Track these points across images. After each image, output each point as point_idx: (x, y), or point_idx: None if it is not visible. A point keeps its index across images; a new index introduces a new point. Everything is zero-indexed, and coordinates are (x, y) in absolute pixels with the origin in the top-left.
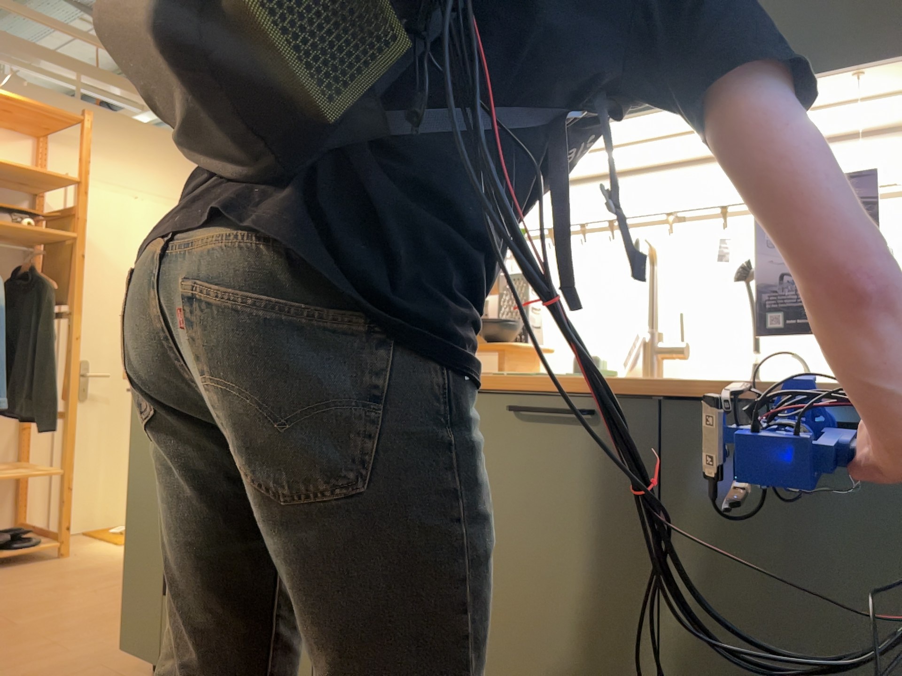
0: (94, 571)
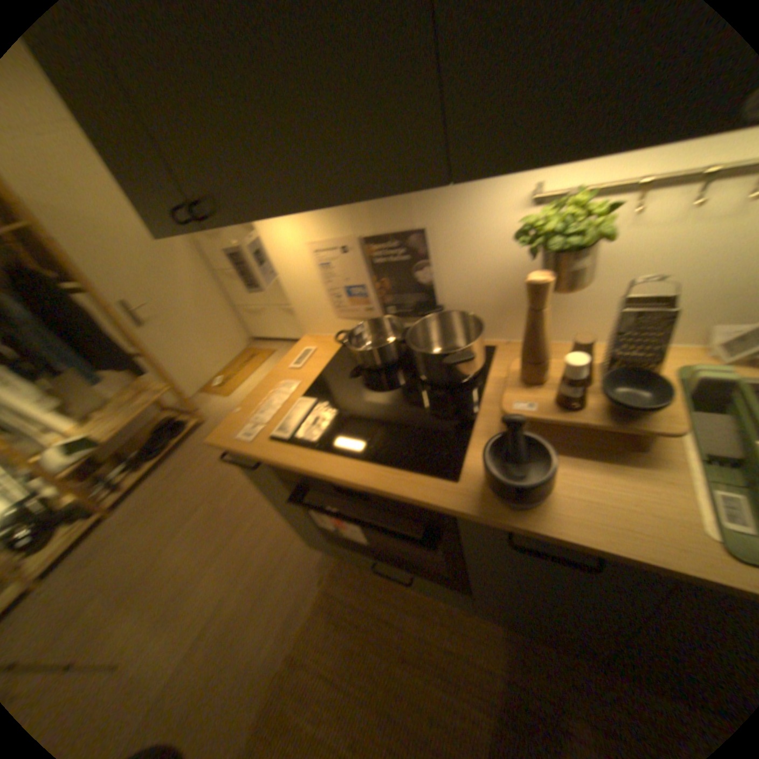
0: None
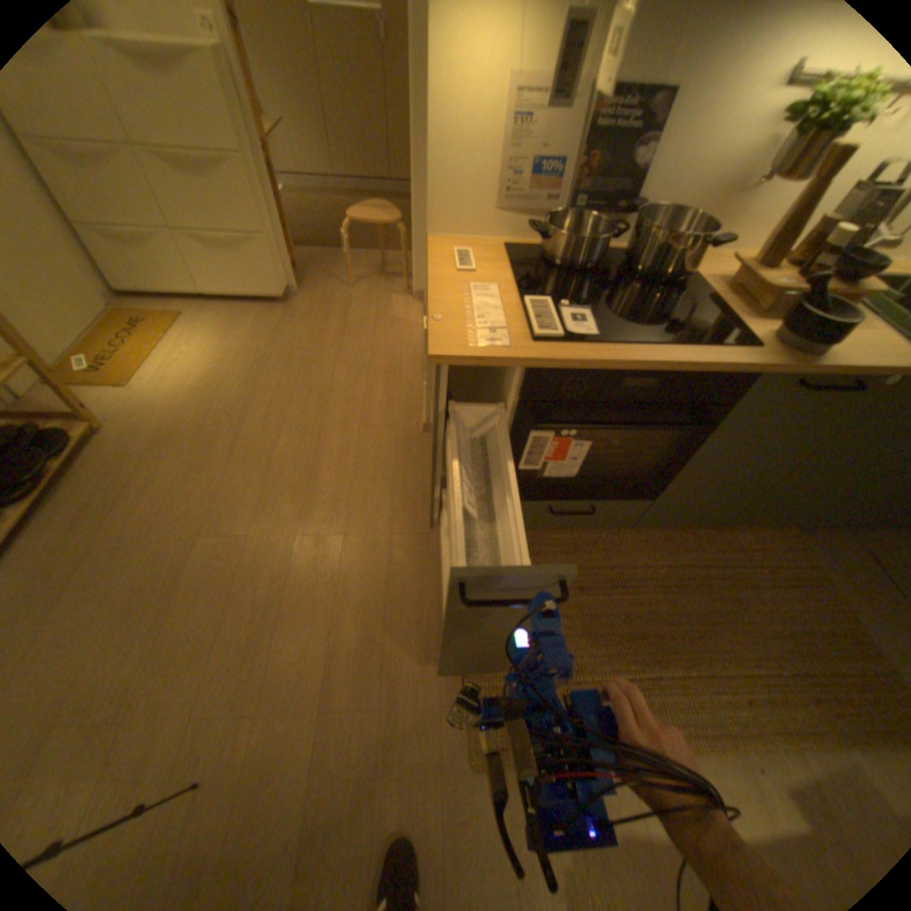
0: (173, 436)
